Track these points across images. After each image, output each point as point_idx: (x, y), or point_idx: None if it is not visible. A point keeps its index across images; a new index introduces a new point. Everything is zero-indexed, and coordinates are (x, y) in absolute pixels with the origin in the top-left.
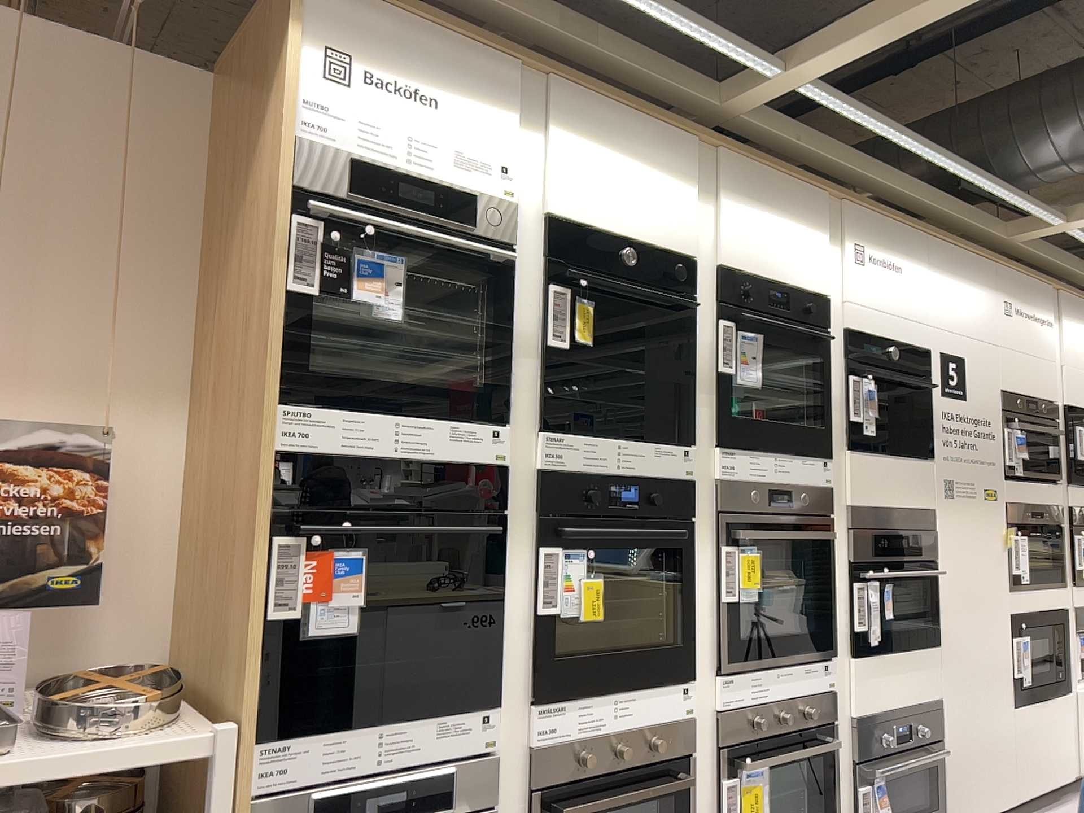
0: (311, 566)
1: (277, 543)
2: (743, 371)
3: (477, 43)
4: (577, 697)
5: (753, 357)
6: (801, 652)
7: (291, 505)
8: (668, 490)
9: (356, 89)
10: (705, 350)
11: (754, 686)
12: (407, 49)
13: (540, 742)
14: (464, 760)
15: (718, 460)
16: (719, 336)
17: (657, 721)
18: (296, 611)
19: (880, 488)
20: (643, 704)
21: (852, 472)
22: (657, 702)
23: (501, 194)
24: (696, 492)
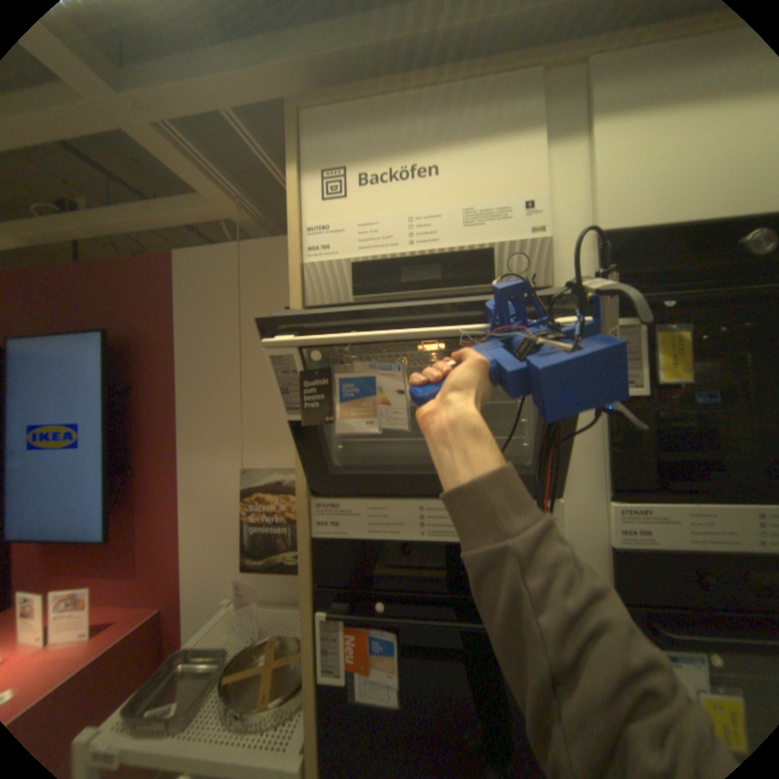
0: (349, 642)
1: (318, 621)
2: None
3: (474, 72)
4: None
5: None
6: None
7: (332, 584)
8: None
9: (347, 193)
10: None
11: None
12: (394, 125)
13: None
14: None
15: None
16: None
17: None
18: (339, 681)
19: None
20: None
21: None
22: None
23: (525, 232)
24: None
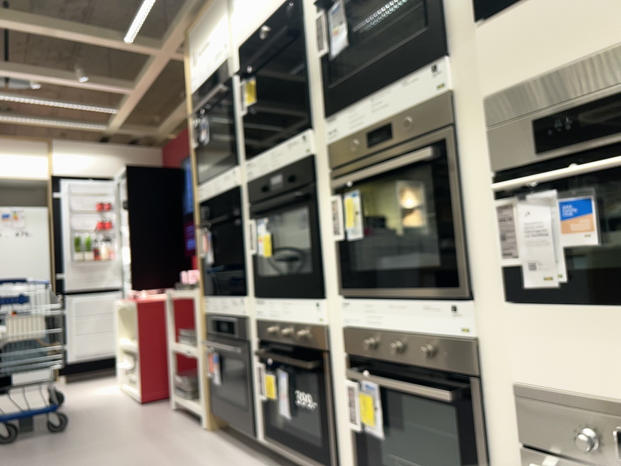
0: (204, 239)
1: (199, 233)
2: (335, 42)
3: (212, 0)
4: (269, 299)
5: (339, 24)
6: (416, 288)
7: (203, 219)
8: (295, 168)
9: (196, 63)
10: (314, 49)
11: (368, 313)
12: (202, 30)
13: (257, 318)
14: (243, 319)
15: (327, 130)
16: (316, 30)
17: (303, 322)
18: (203, 254)
19: (553, 38)
20: (296, 310)
21: (483, 51)
22: (302, 310)
23: (224, 58)
24: (318, 161)
